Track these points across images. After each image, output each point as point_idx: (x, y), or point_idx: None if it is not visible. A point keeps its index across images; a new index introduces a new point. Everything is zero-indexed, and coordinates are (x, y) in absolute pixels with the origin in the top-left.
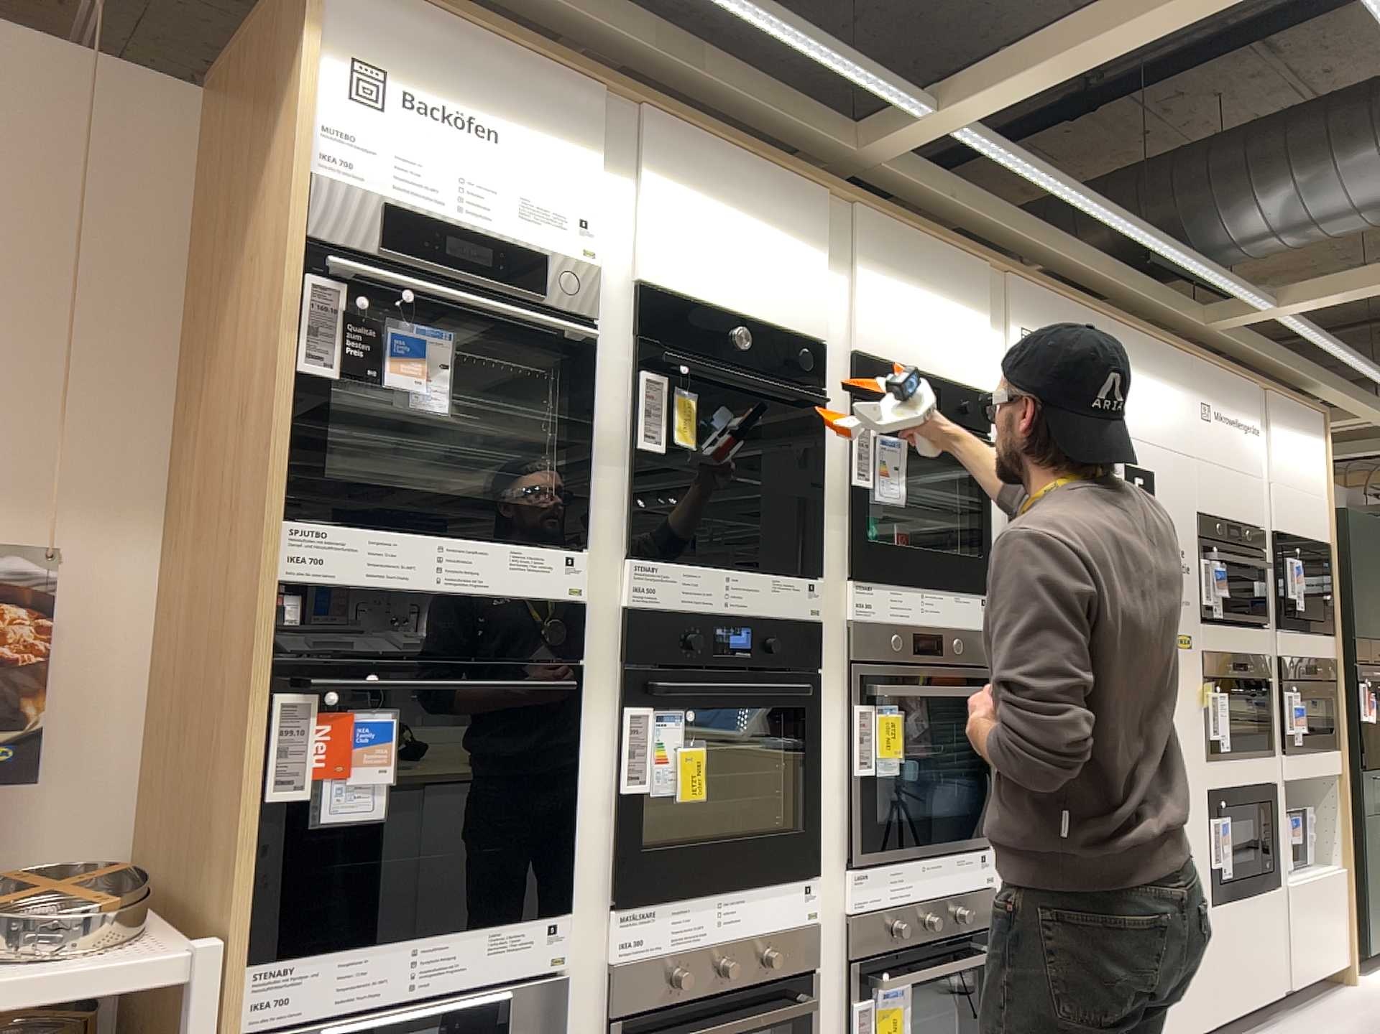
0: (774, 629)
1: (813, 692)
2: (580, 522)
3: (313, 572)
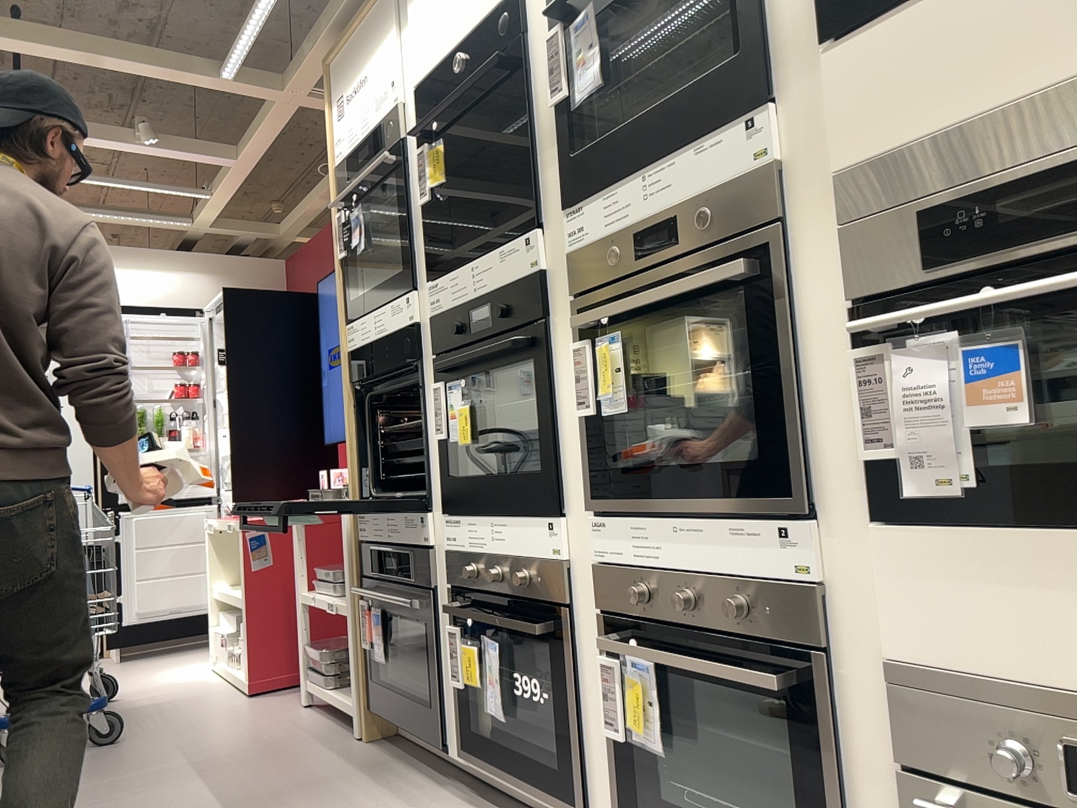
0: (504, 297)
1: (542, 346)
2: (406, 274)
3: (347, 348)
